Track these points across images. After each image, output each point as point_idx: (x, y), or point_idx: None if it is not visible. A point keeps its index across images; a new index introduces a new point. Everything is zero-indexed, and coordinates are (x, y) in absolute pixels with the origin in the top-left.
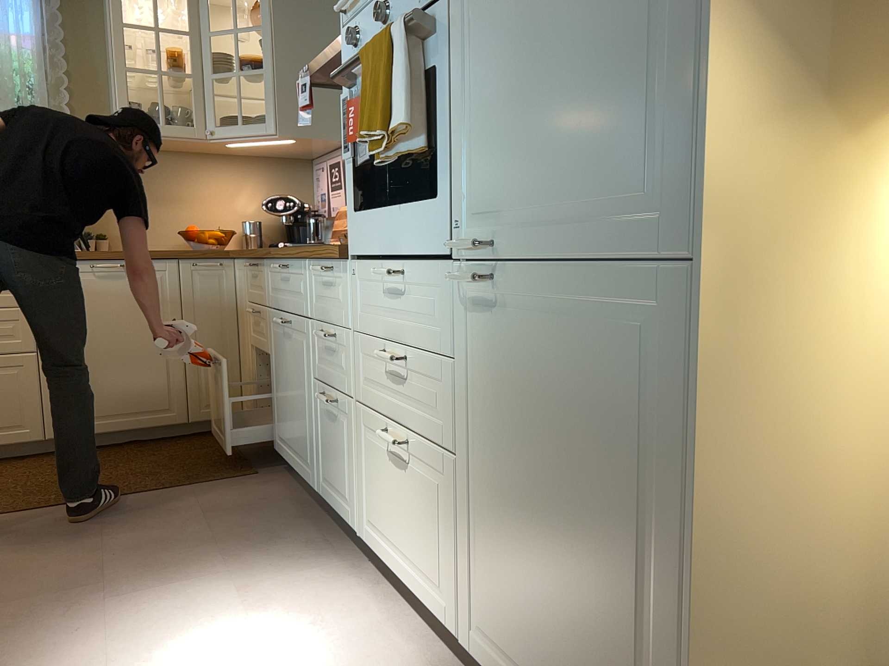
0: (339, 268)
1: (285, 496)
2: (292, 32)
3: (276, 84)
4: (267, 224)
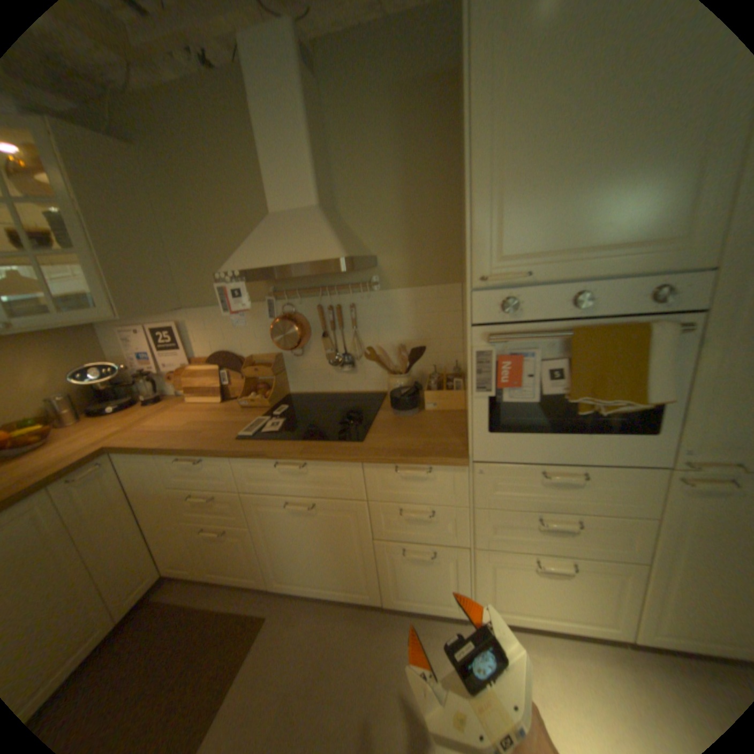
0: (444, 468)
1: (323, 621)
2: (99, 207)
3: (99, 265)
4: (67, 392)
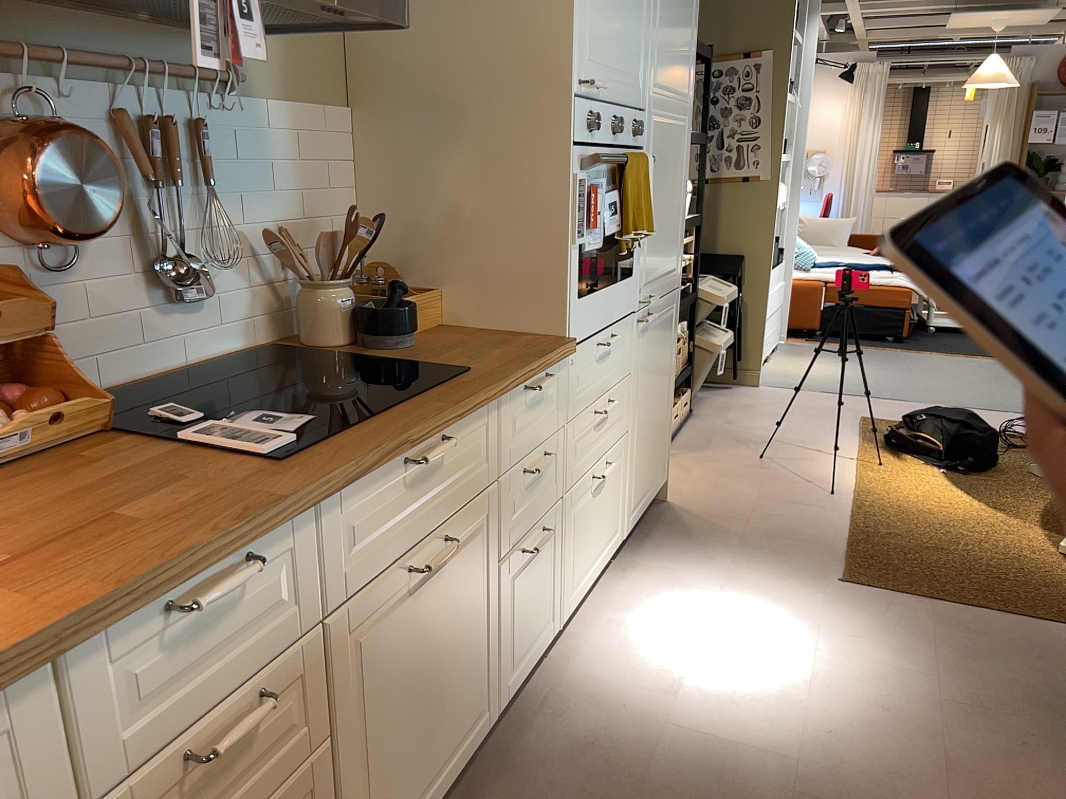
0: (554, 370)
1: None
2: None
3: None
4: None
